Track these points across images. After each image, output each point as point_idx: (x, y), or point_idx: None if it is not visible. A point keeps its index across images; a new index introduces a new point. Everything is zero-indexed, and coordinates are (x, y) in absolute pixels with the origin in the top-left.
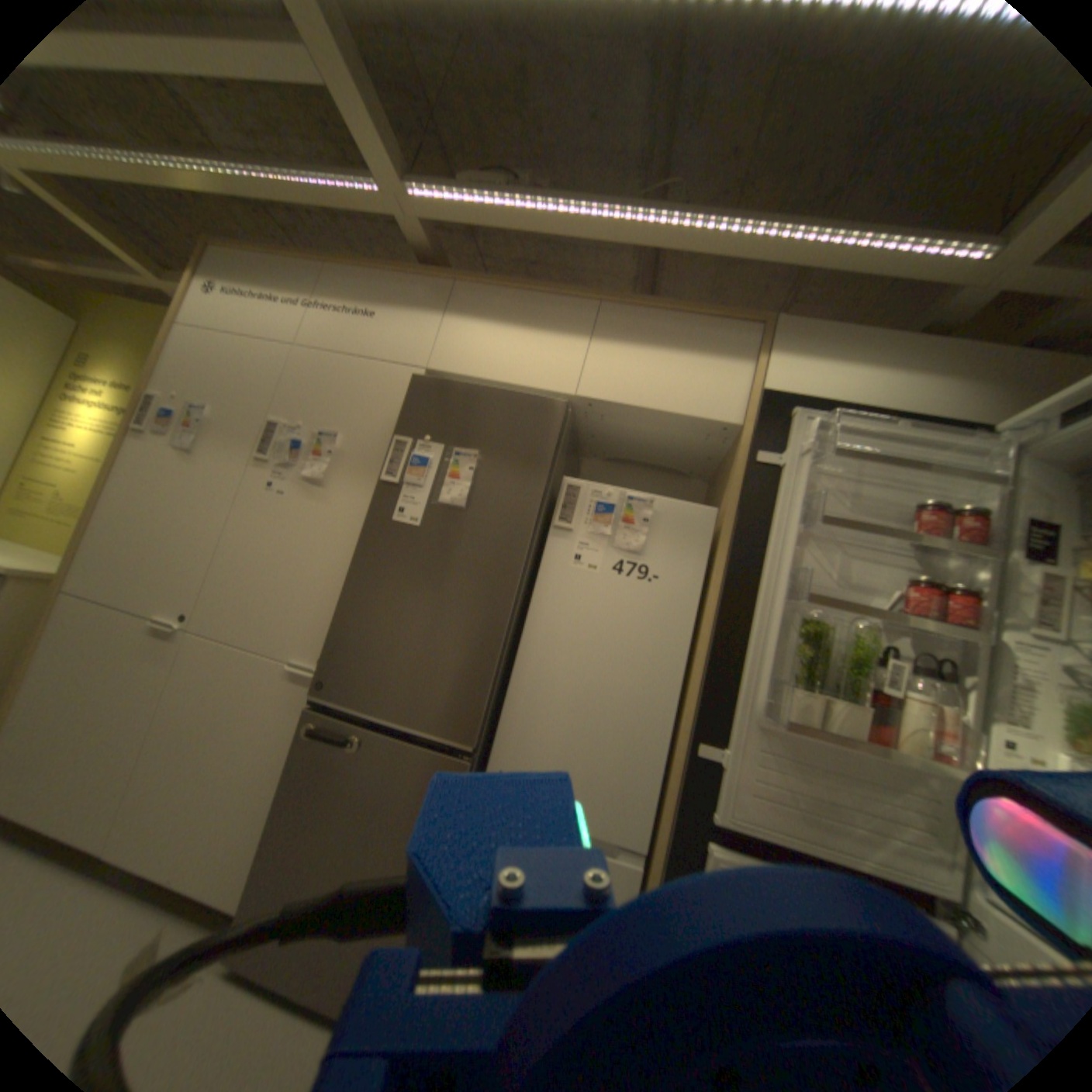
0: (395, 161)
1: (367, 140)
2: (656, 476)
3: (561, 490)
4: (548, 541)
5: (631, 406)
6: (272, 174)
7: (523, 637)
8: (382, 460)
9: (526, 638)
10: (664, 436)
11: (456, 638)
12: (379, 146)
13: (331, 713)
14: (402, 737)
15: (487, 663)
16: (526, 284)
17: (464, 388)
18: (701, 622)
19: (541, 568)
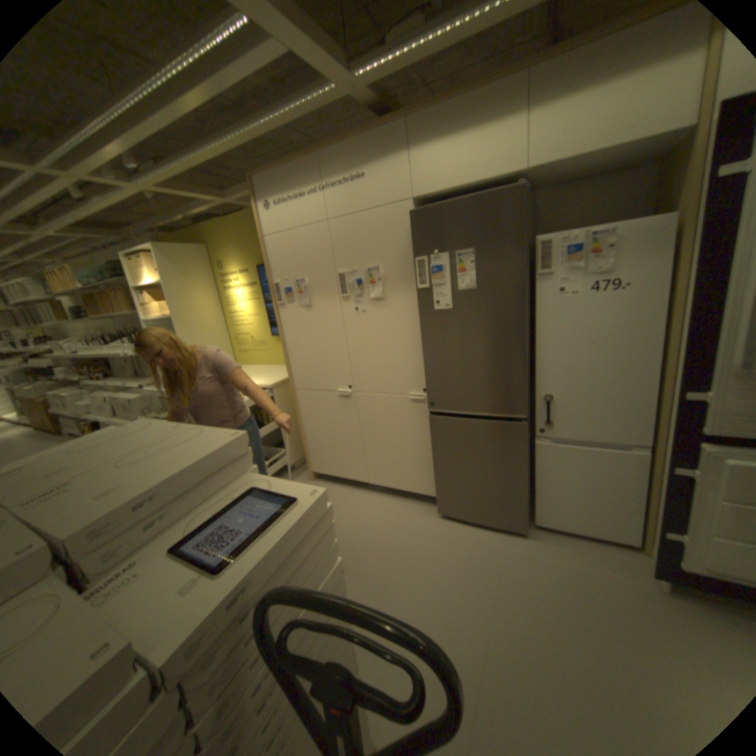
0: (341, 60)
1: (323, 62)
2: (605, 178)
3: (536, 245)
4: (536, 283)
5: (579, 154)
6: (268, 114)
7: (536, 347)
8: (410, 271)
9: (539, 349)
10: (612, 156)
11: (497, 364)
12: (331, 60)
13: (441, 413)
14: (483, 417)
15: (521, 372)
16: (460, 88)
17: (447, 206)
18: (674, 303)
19: (536, 302)
